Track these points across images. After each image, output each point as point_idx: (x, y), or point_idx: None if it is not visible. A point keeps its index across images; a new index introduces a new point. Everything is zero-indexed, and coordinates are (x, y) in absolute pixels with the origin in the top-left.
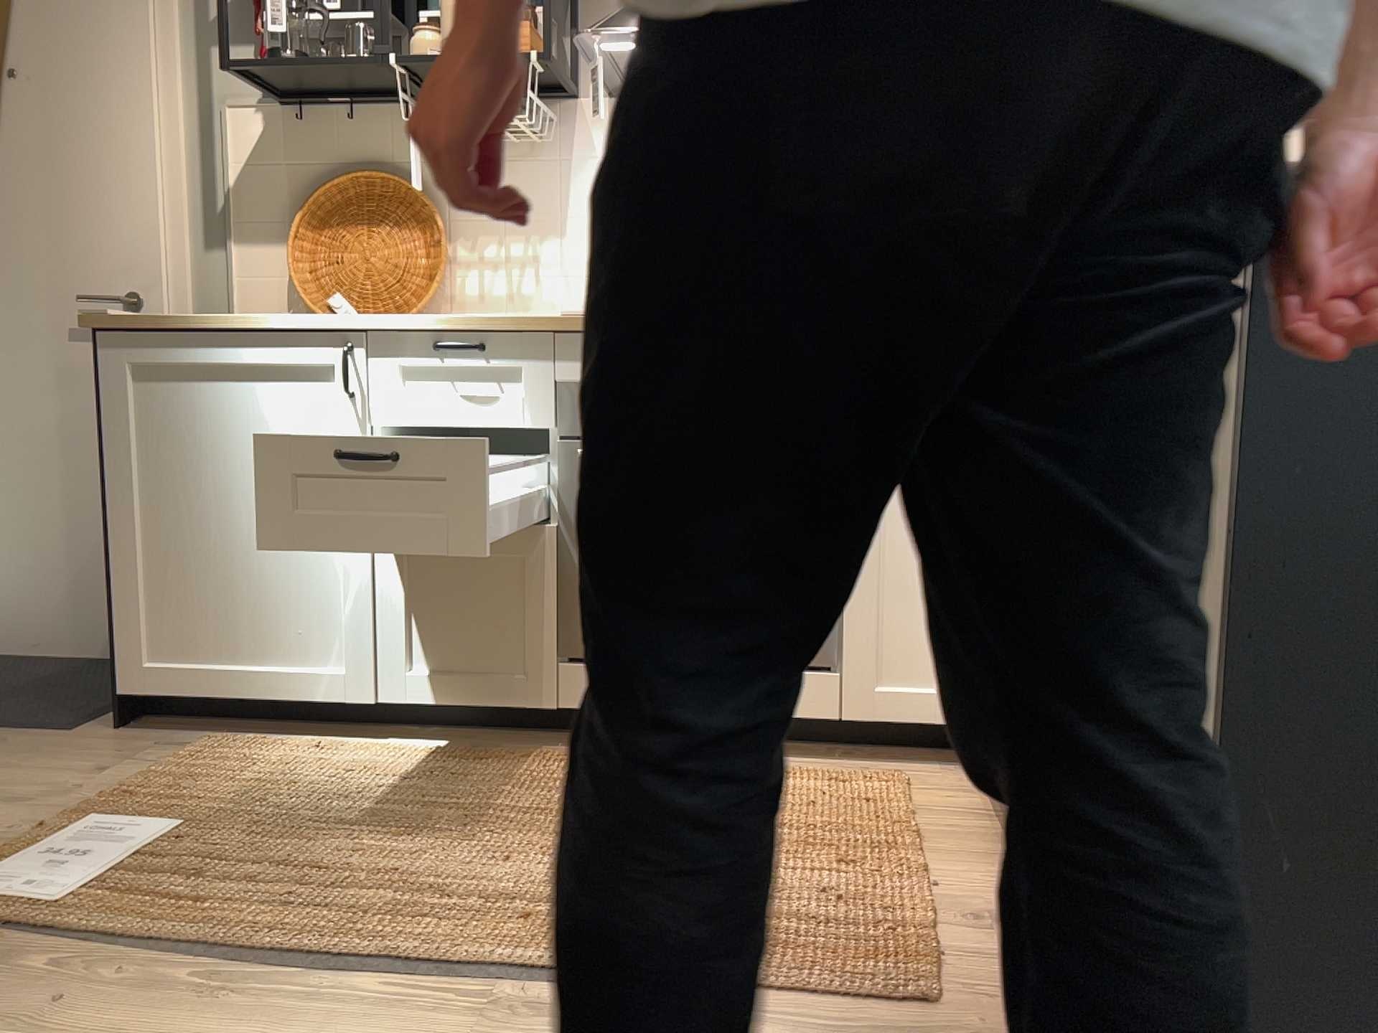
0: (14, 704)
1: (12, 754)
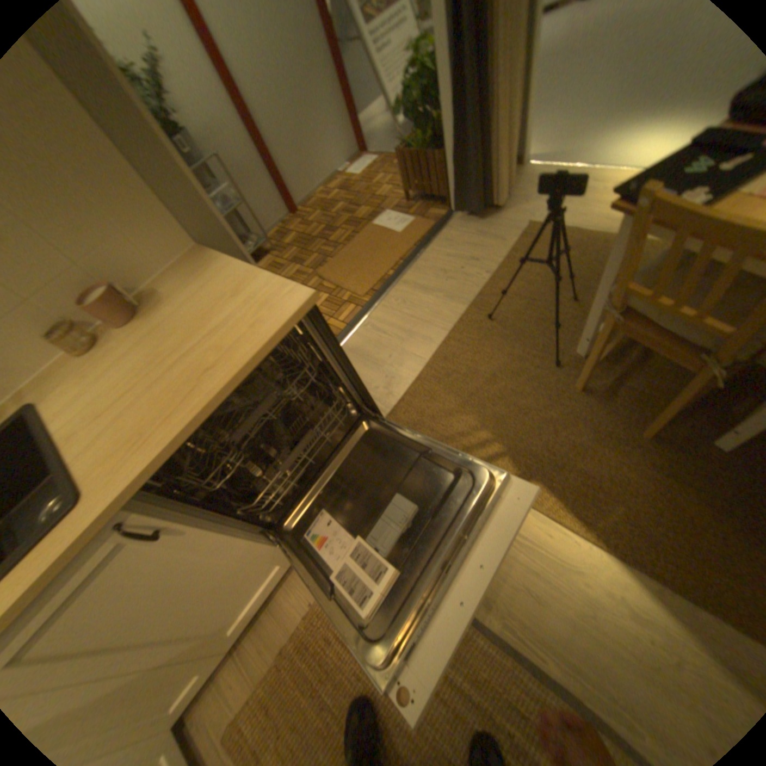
0: None
1: None
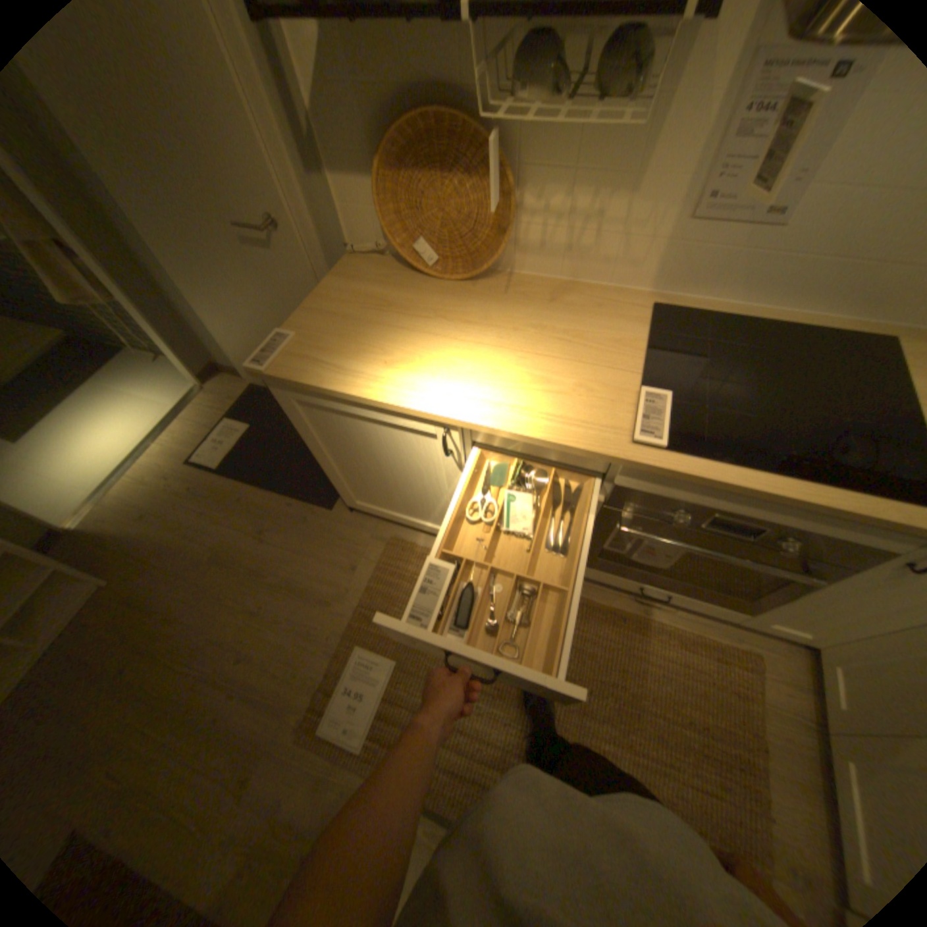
0: (301, 467)
1: (311, 536)
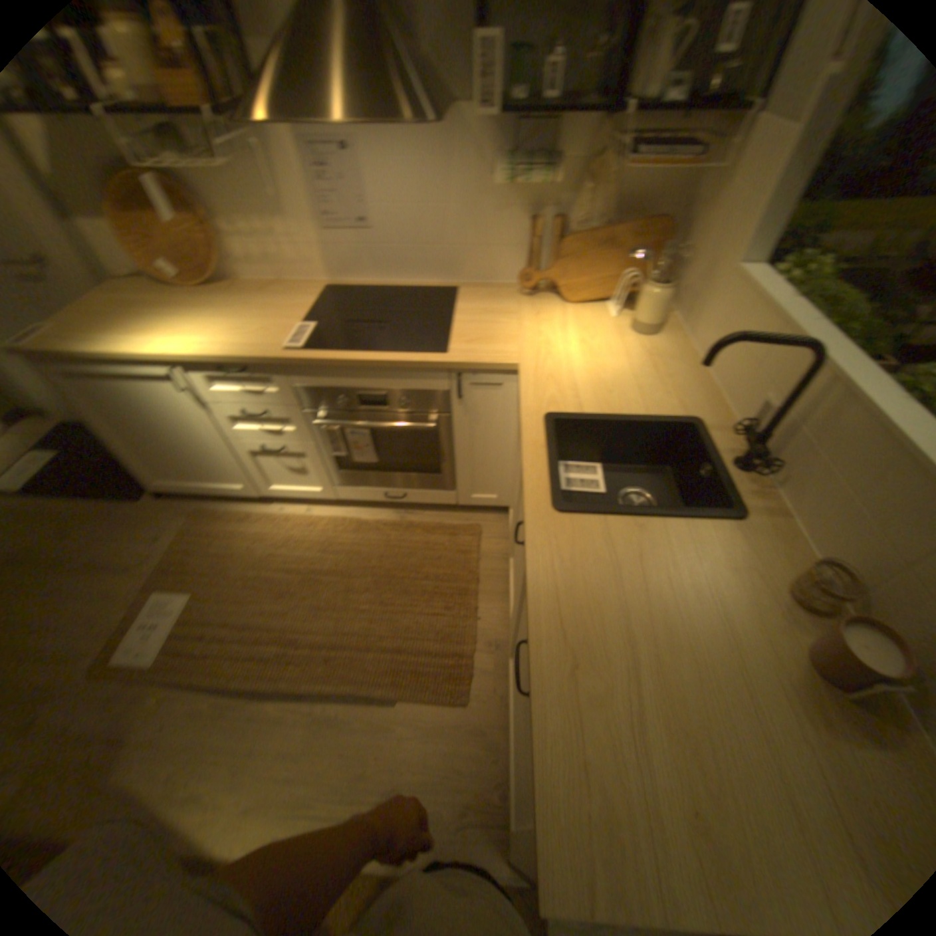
0: (102, 479)
1: (110, 529)
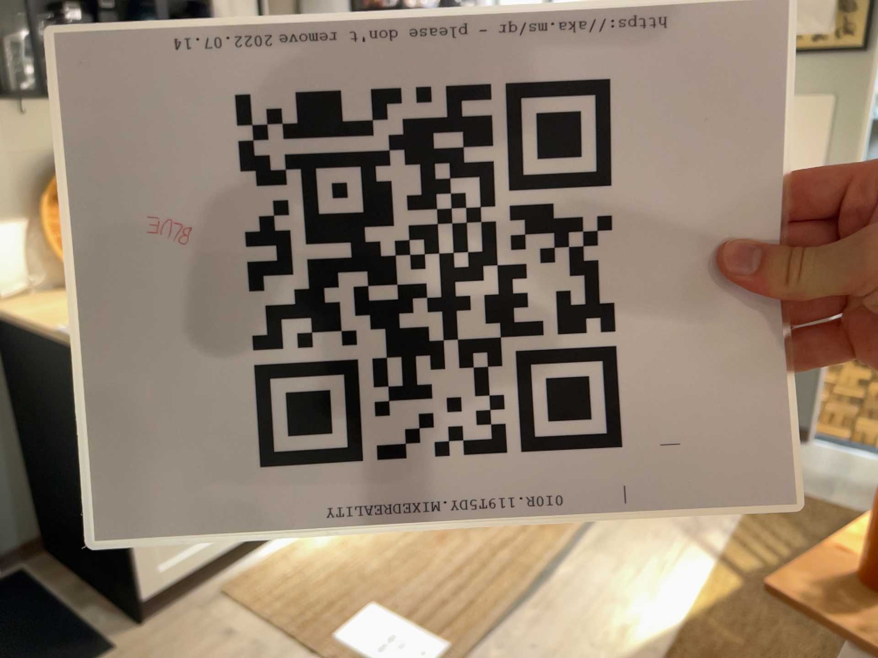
0: None
1: None
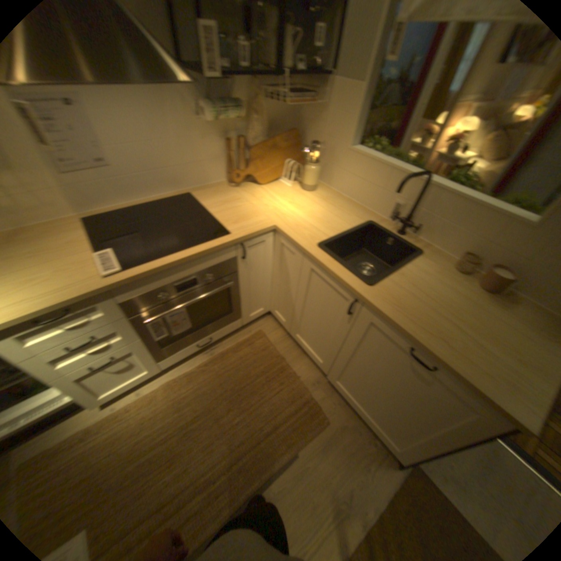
0: None
1: None
